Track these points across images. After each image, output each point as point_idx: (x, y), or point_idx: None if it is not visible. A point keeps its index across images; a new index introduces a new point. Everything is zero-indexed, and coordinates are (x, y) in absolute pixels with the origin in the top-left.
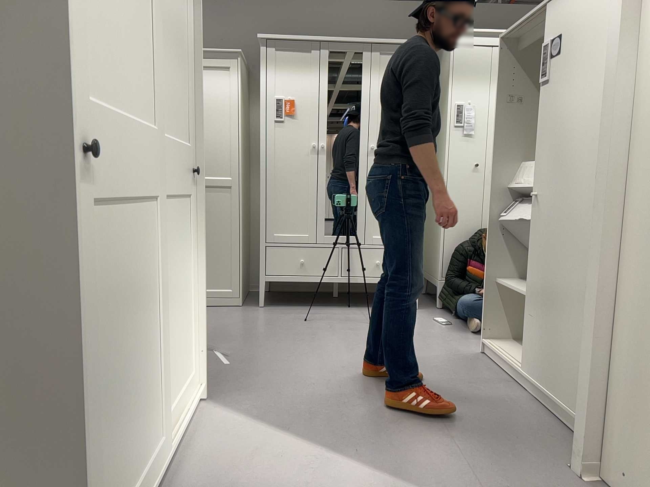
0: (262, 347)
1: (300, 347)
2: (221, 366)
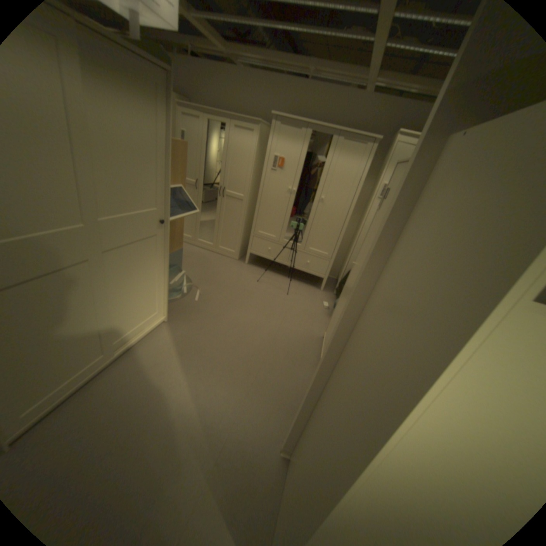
0: (222, 292)
1: (239, 298)
2: (194, 298)
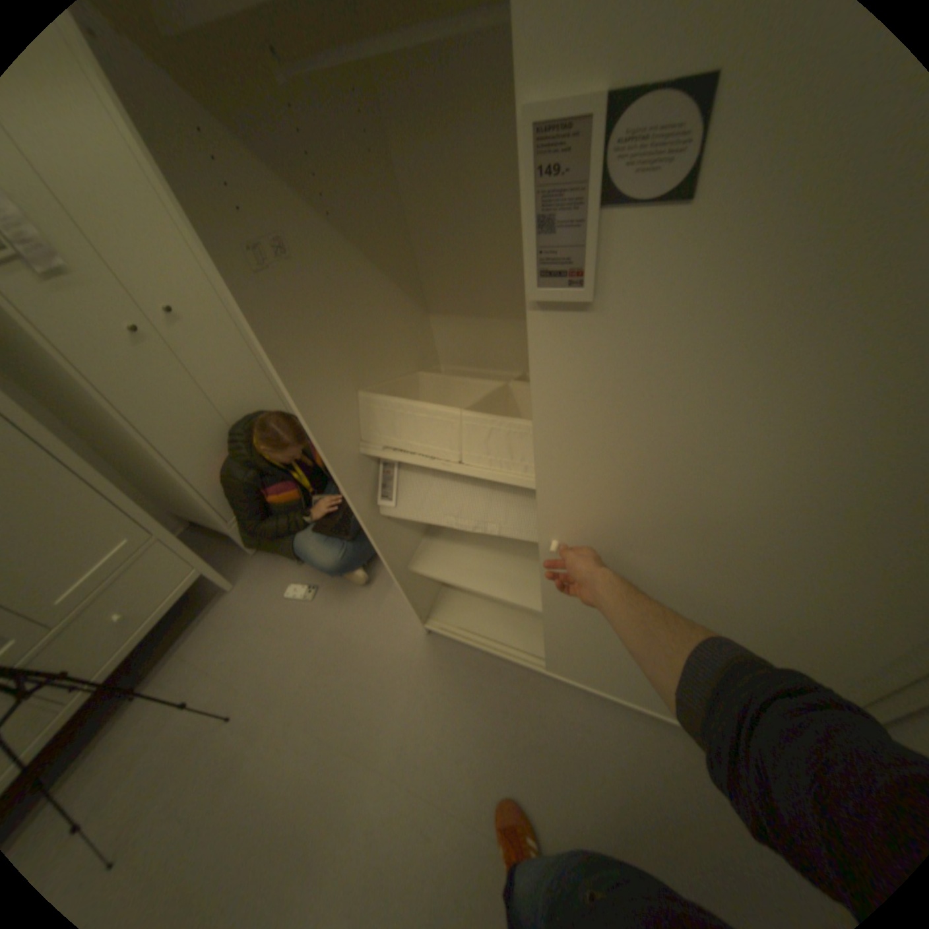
0: None
1: None
2: None
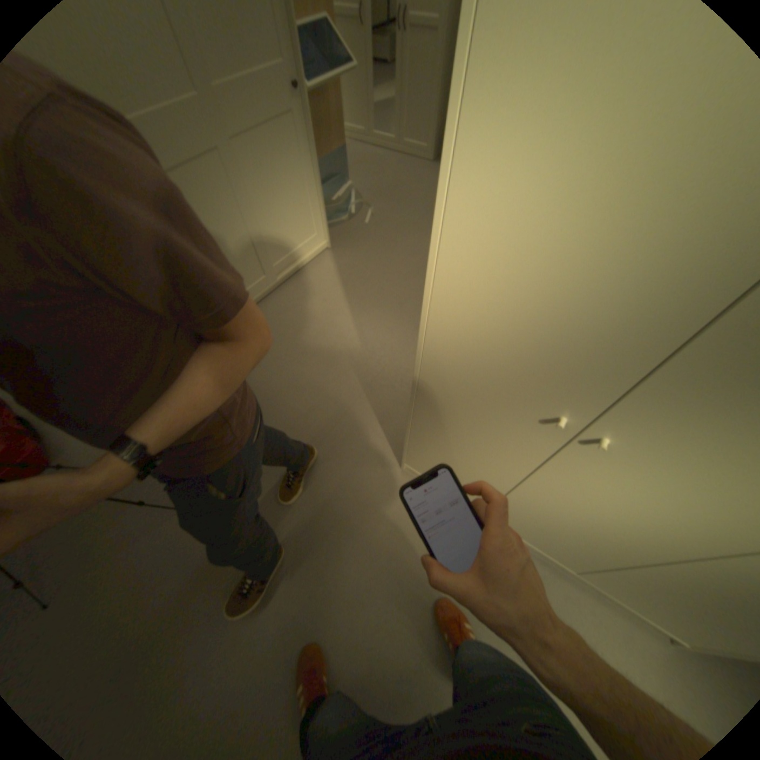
0: (402, 210)
1: (425, 218)
2: (364, 220)
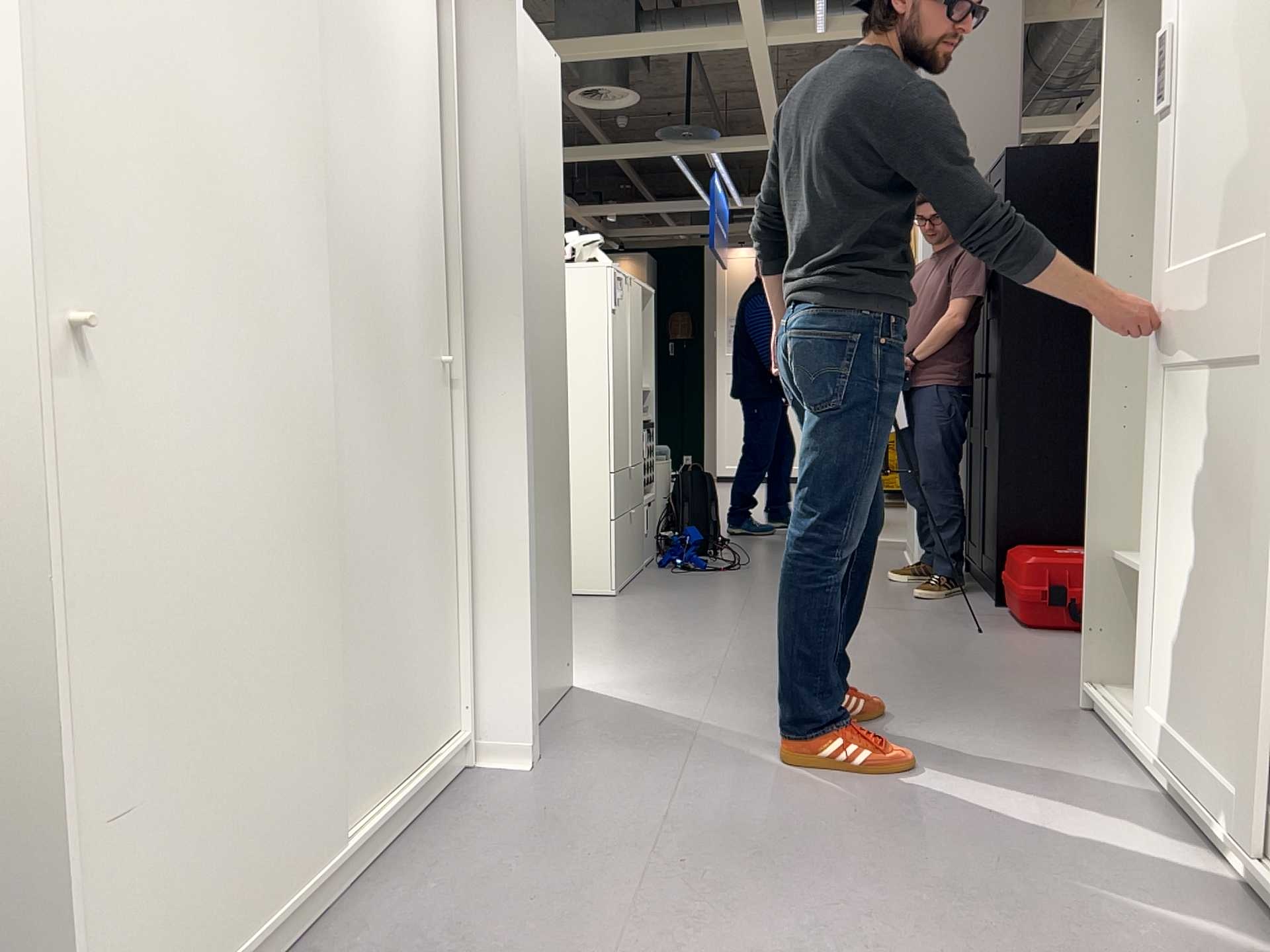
0: None
1: None
2: None
